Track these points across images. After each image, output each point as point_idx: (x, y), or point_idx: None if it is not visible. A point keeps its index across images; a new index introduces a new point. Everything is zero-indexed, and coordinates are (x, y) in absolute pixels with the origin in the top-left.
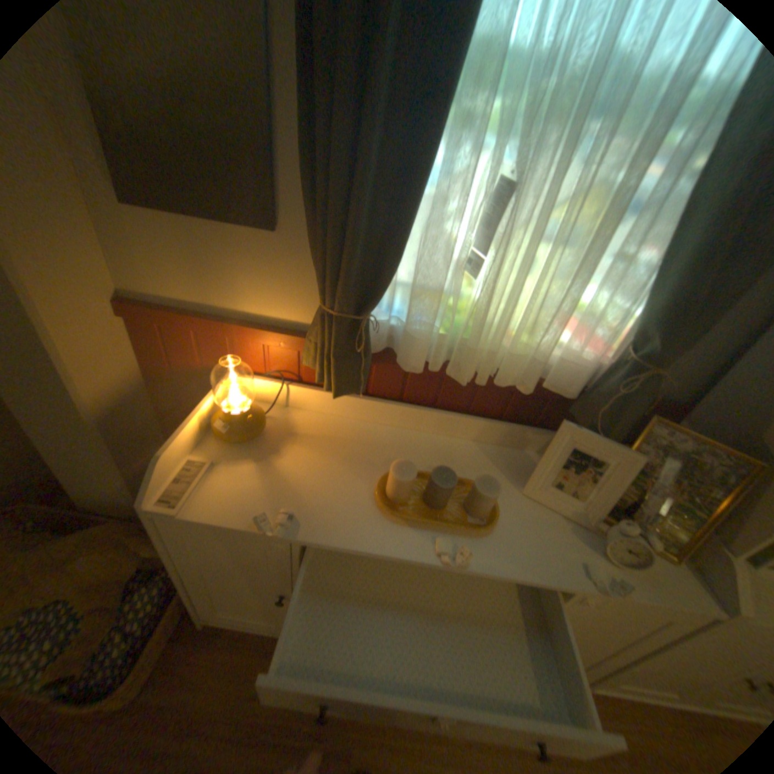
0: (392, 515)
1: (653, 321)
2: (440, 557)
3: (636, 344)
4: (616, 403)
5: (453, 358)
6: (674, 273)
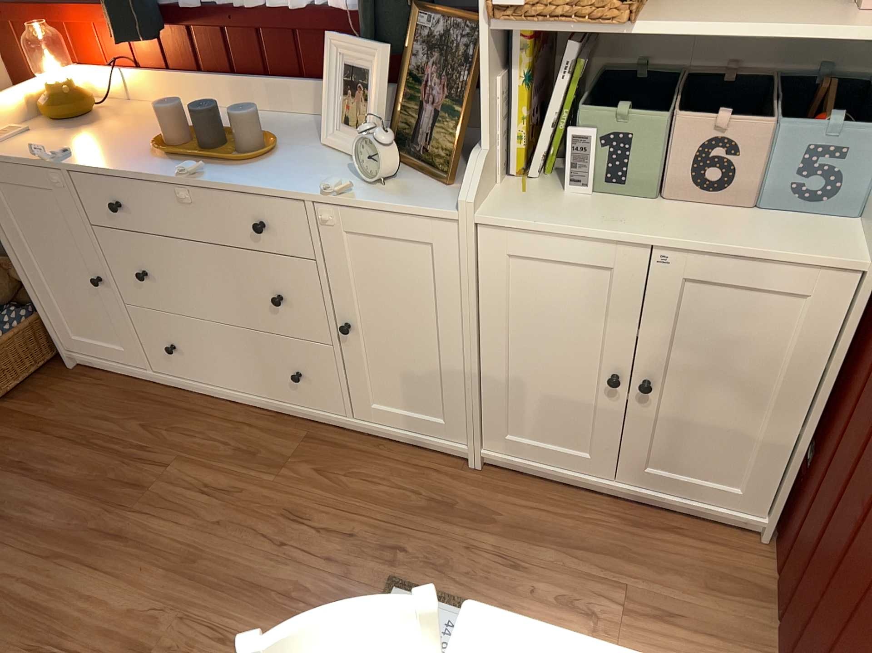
0: (154, 148)
1: None
2: (179, 173)
3: None
4: None
5: None
6: None
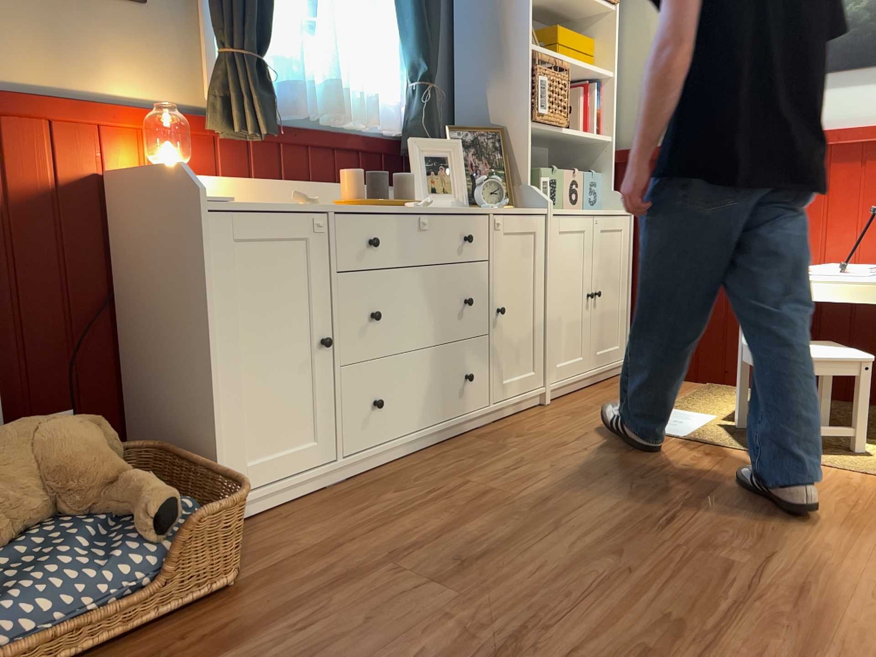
0: (367, 200)
1: (413, 56)
2: (416, 206)
3: (411, 80)
4: (425, 114)
5: (319, 110)
6: (408, 25)
